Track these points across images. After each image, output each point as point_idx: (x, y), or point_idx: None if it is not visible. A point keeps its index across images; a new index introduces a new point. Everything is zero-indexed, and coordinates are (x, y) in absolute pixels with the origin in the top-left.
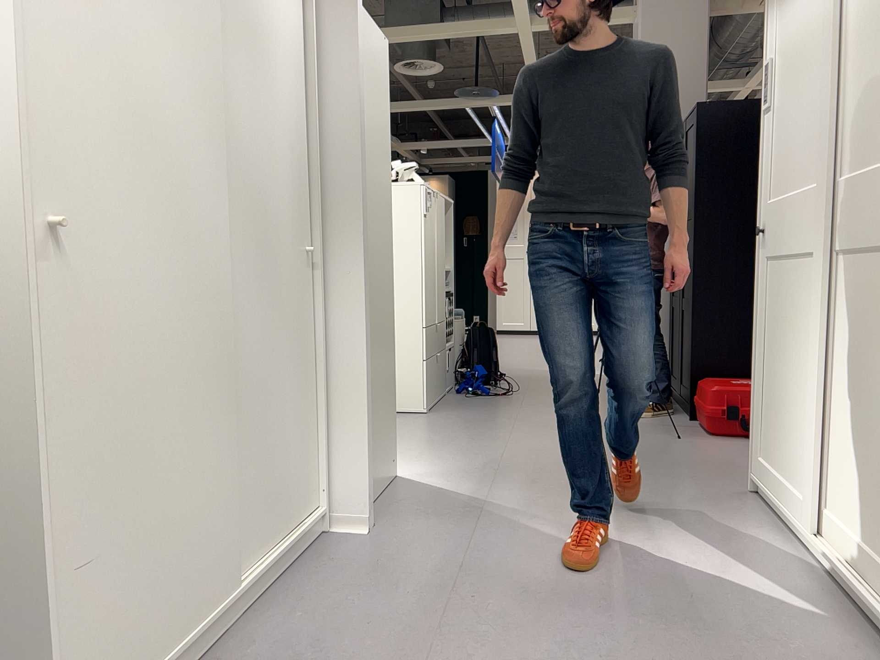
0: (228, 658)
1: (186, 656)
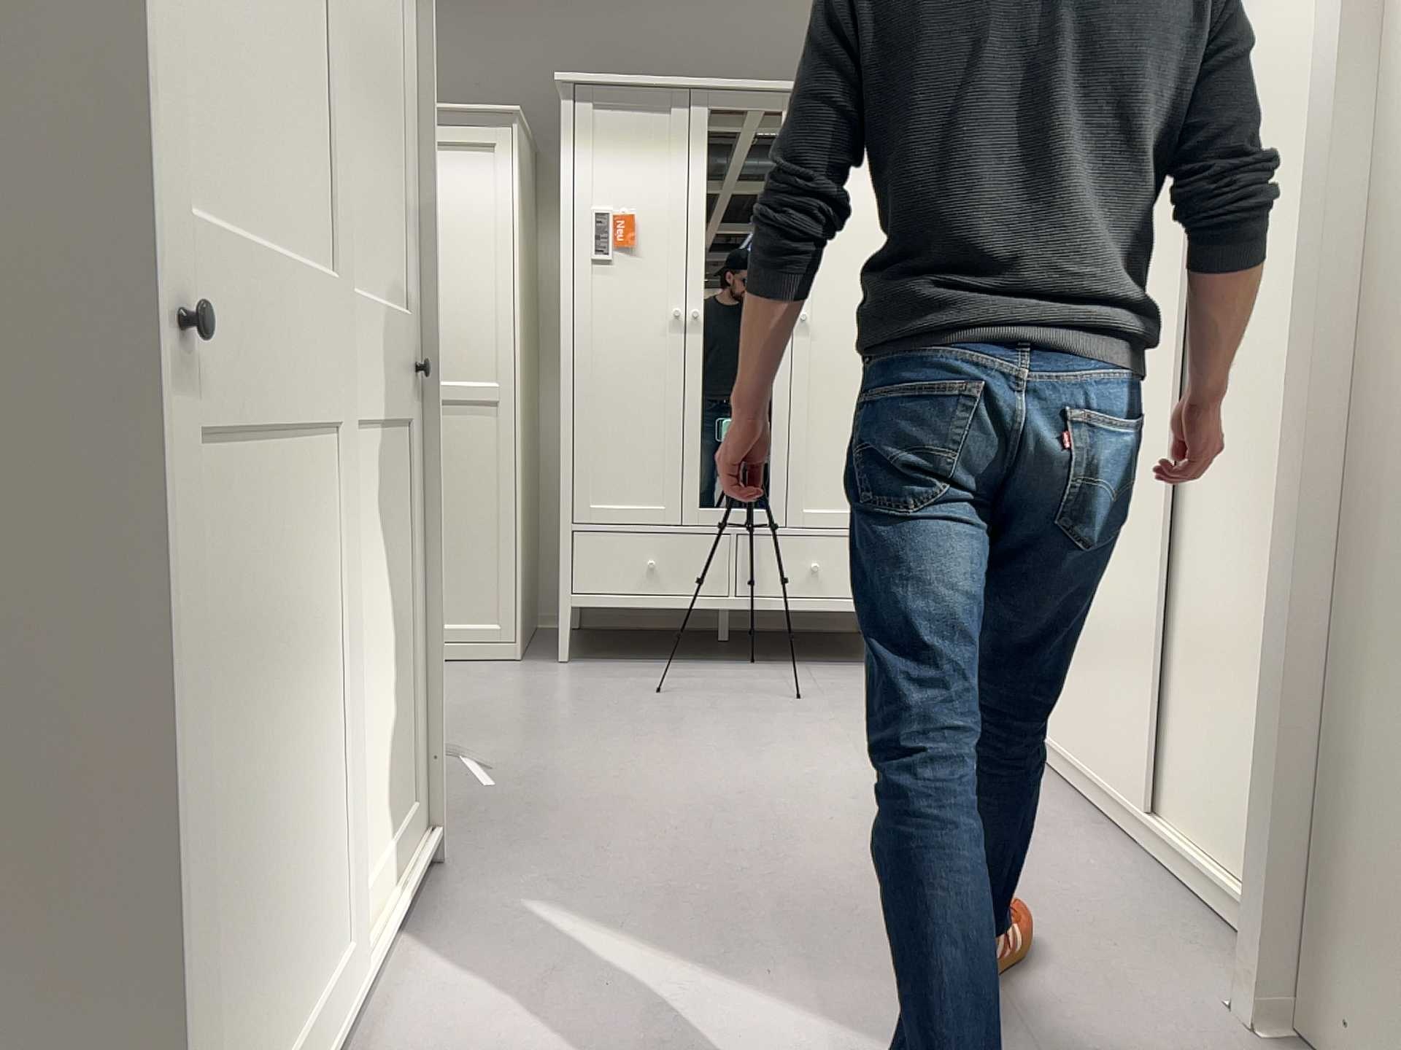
0: (1076, 813)
1: (1079, 777)
